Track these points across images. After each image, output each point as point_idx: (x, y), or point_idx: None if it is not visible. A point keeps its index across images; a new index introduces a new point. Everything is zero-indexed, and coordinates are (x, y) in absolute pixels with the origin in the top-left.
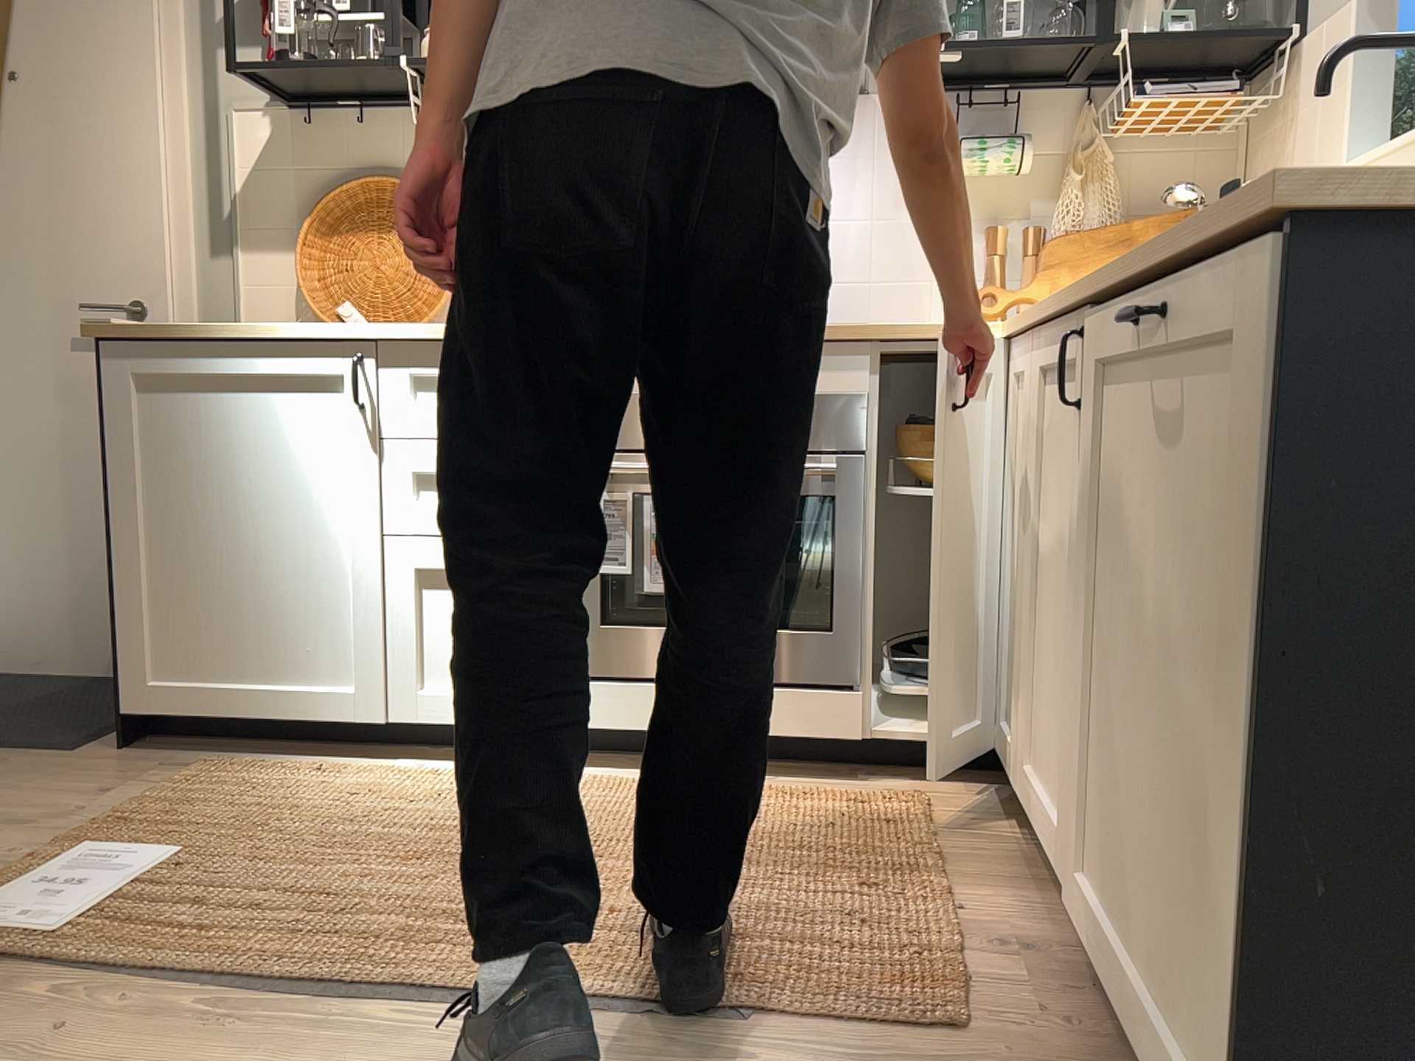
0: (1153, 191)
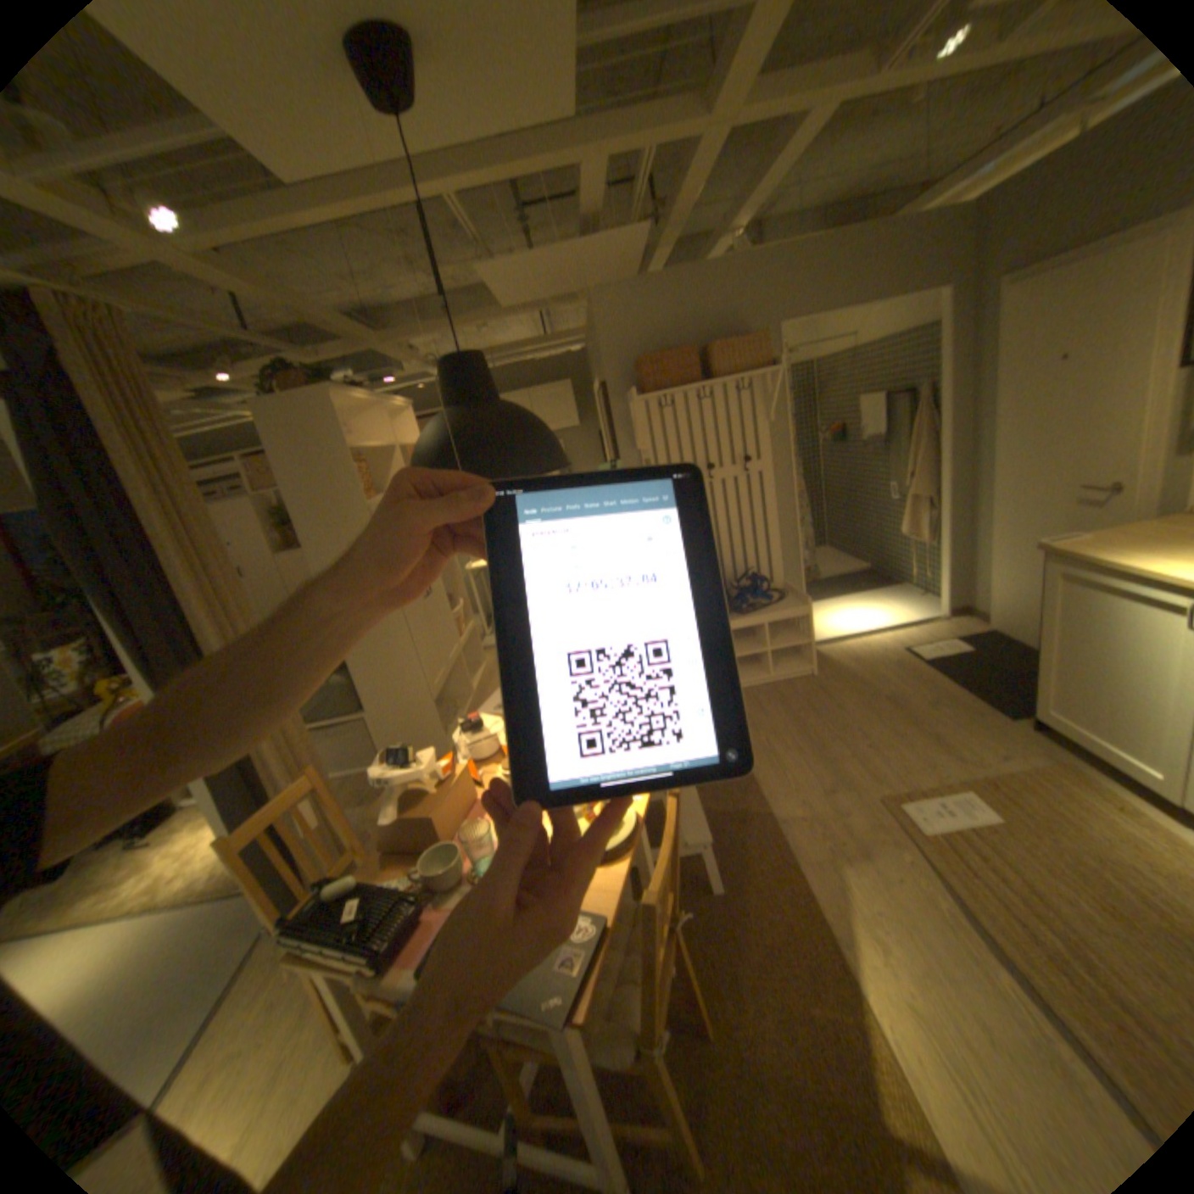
0: None
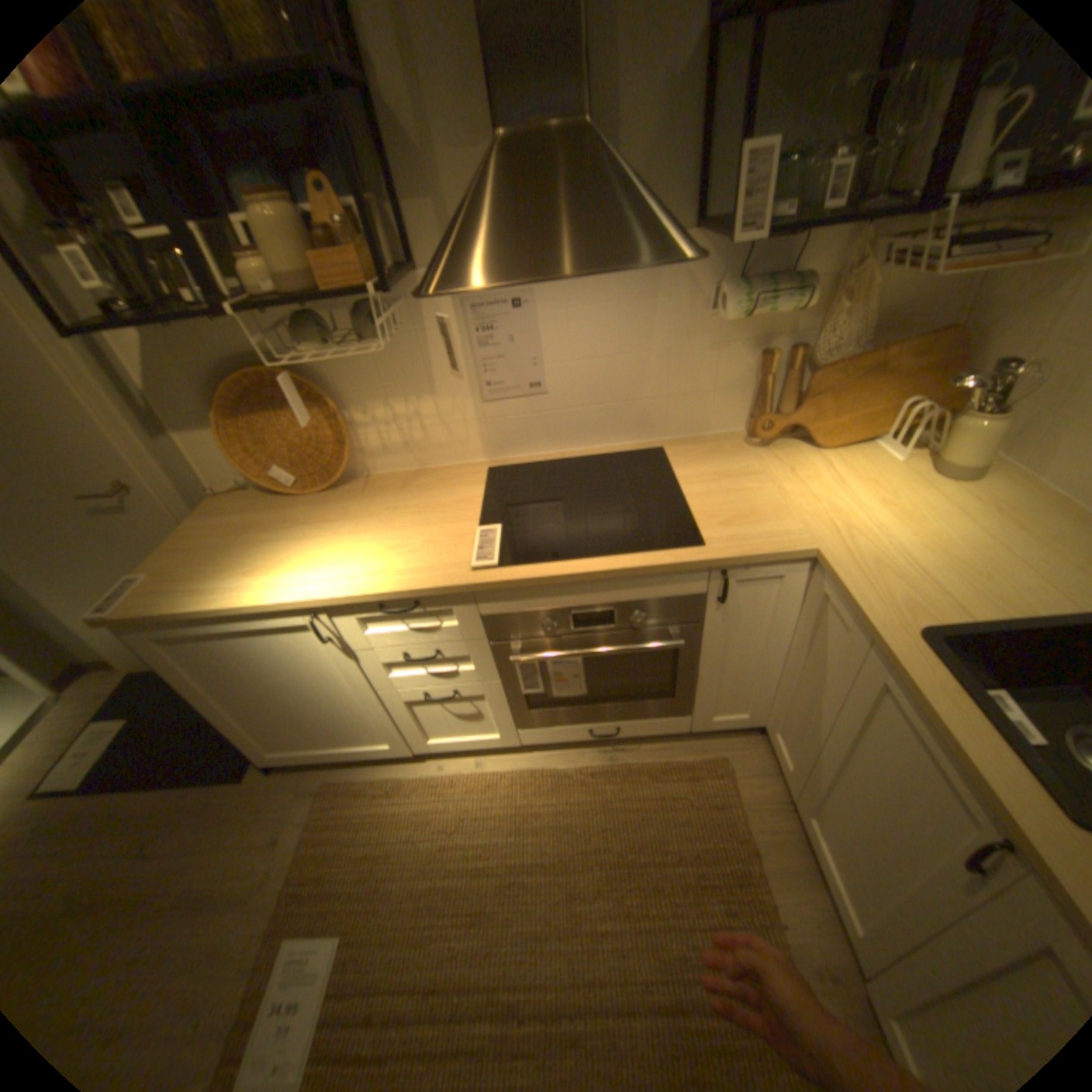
0: (906, 296)
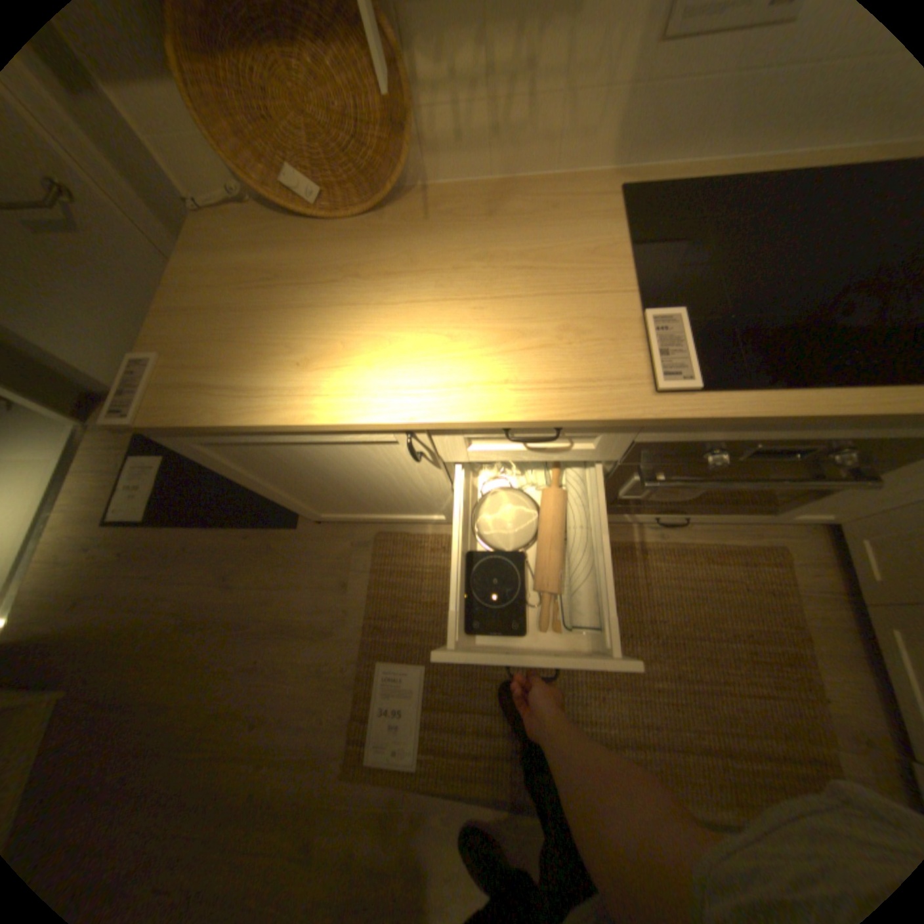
0: None
